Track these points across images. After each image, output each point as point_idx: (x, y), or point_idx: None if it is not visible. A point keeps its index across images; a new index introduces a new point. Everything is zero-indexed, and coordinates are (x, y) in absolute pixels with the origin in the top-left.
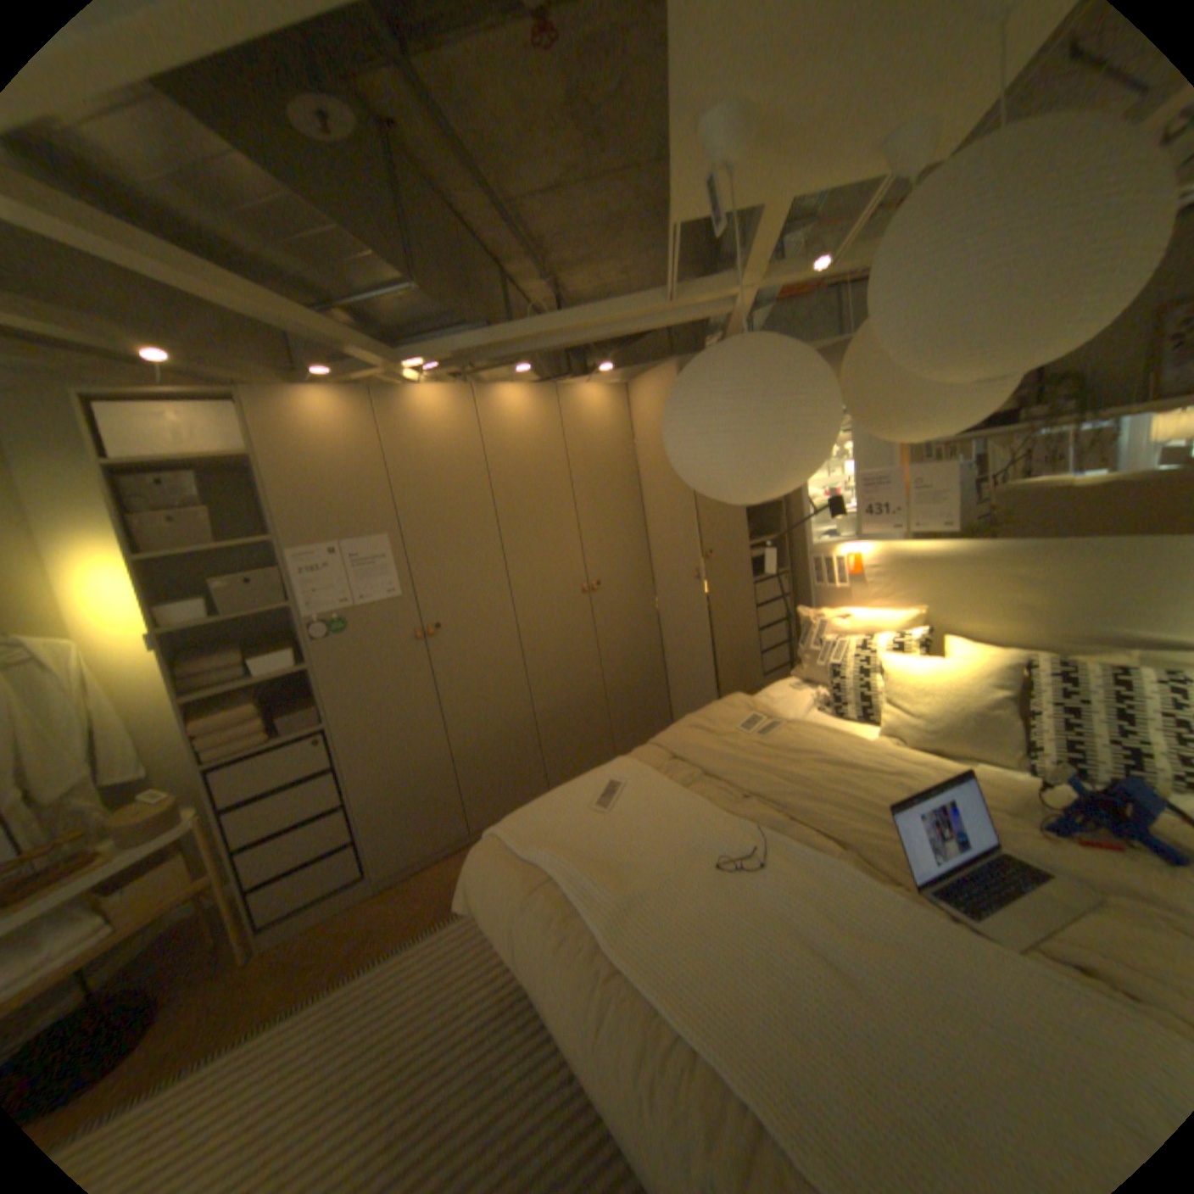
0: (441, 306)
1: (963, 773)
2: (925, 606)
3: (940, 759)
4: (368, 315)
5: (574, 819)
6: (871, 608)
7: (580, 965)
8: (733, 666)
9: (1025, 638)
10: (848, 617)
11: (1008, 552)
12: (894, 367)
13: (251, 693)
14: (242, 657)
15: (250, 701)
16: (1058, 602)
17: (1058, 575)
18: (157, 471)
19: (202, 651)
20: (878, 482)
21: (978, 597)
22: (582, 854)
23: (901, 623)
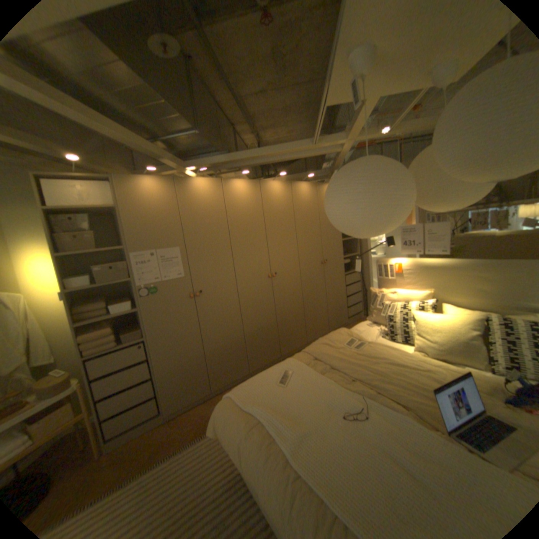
0: (208, 142)
1: (460, 372)
2: (433, 289)
3: (446, 364)
4: (174, 145)
5: (269, 390)
6: (406, 289)
7: (278, 471)
8: (335, 313)
9: (482, 306)
10: (395, 293)
11: (475, 265)
12: (442, 174)
13: (109, 322)
14: (106, 304)
15: (108, 326)
16: (499, 289)
17: (499, 277)
18: (70, 213)
19: (86, 301)
20: (409, 230)
21: (459, 286)
22: (275, 409)
23: (422, 297)
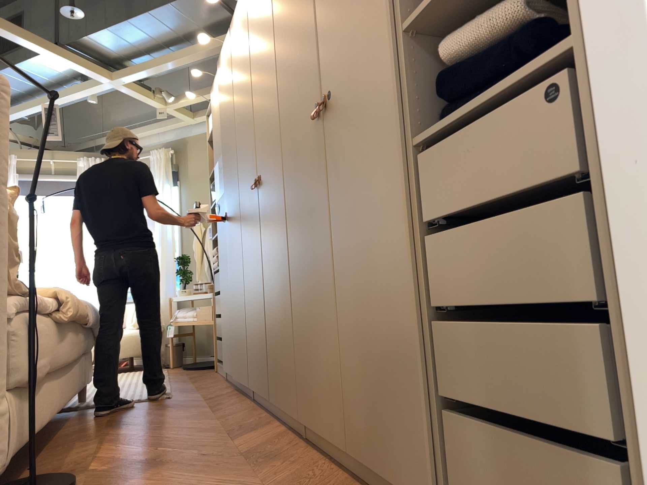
0: None
1: None
2: None
3: None
4: None
5: None
6: None
7: None
8: (361, 365)
9: None
10: None
11: None
12: None
13: None
14: None
15: None
16: None
17: None
18: None
19: None
20: None
21: None
22: None
23: None
